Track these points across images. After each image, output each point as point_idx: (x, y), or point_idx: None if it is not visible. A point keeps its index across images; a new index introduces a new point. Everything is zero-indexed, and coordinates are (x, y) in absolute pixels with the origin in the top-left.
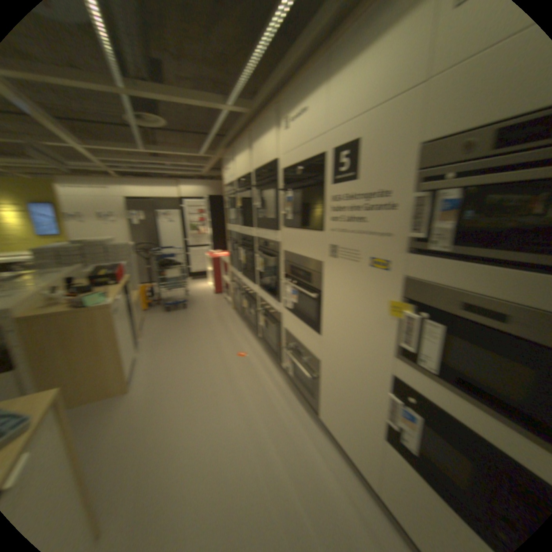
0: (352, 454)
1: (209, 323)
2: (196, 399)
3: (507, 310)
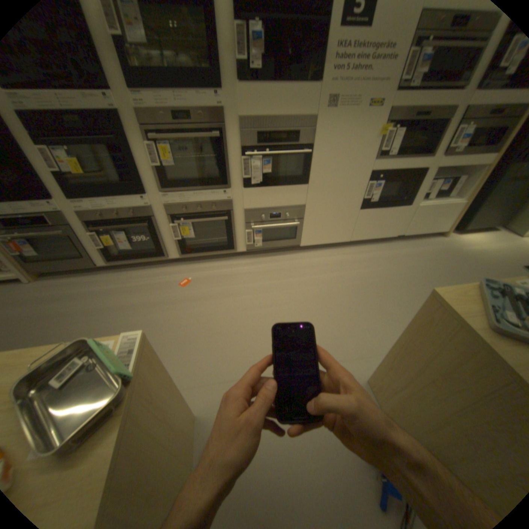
0: (334, 239)
1: (51, 313)
2: (242, 323)
3: (431, 110)
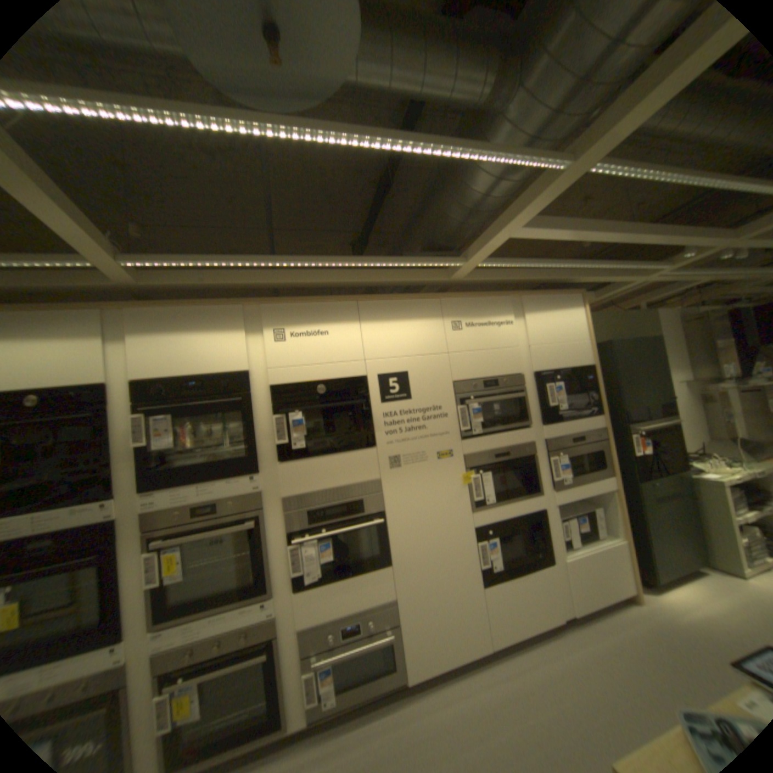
0: (463, 654)
1: None
2: None
3: (508, 450)
